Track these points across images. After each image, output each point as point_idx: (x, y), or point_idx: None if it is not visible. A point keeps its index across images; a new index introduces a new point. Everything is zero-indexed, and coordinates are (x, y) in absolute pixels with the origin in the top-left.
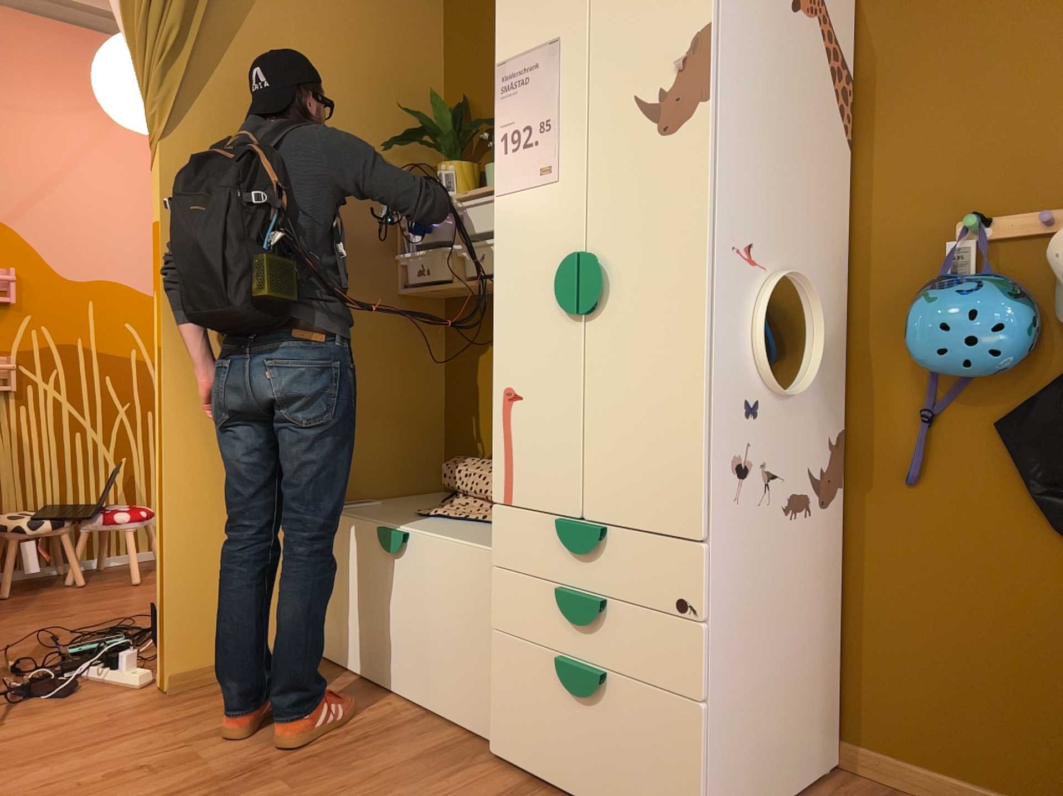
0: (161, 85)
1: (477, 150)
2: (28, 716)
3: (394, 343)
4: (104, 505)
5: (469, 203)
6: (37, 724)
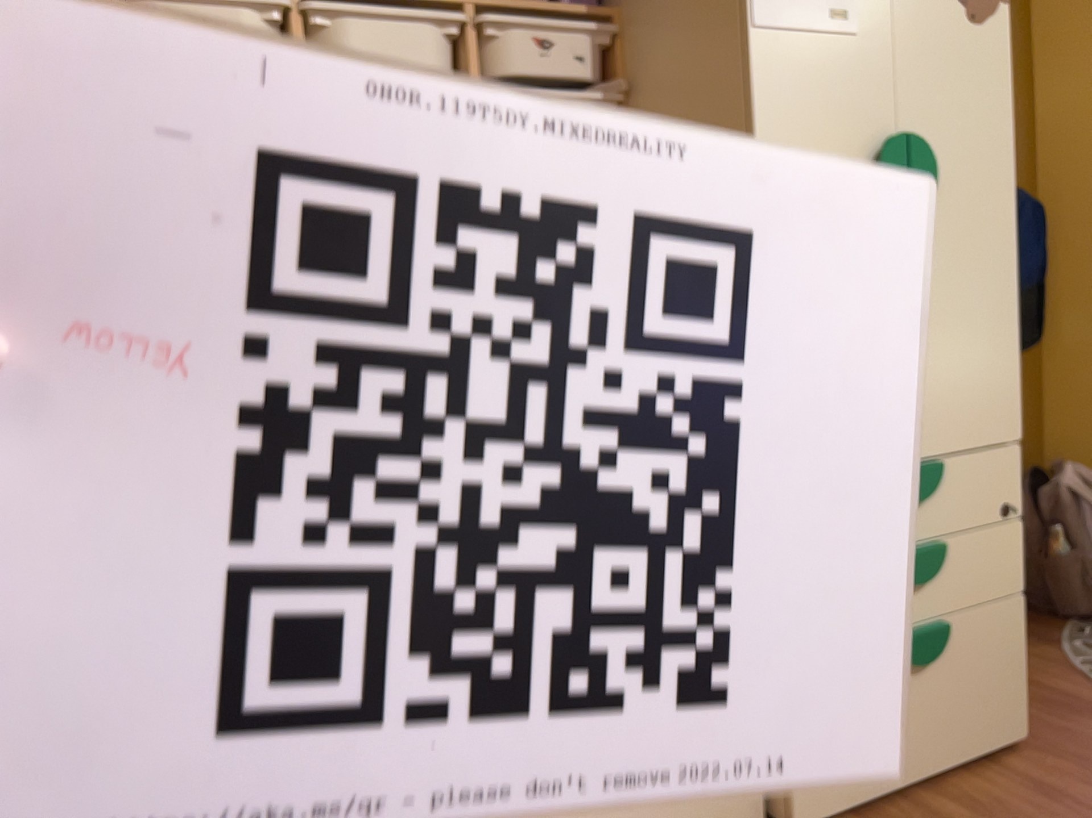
0: None
1: None
2: None
3: None
4: None
5: (359, 8)
6: None
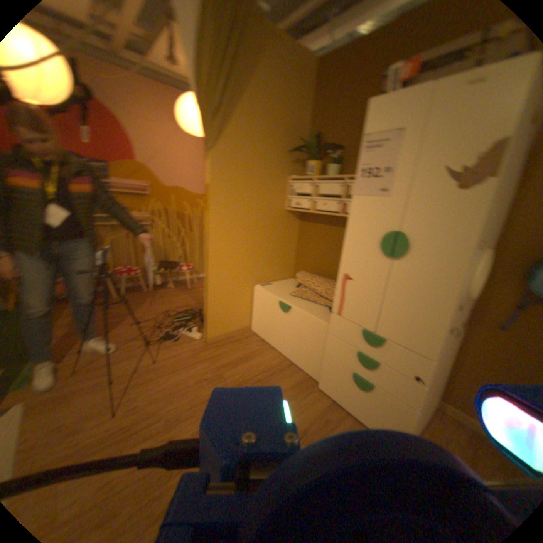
0: (208, 126)
1: (321, 154)
2: (166, 350)
3: (282, 228)
4: (176, 262)
5: (321, 181)
6: (169, 354)
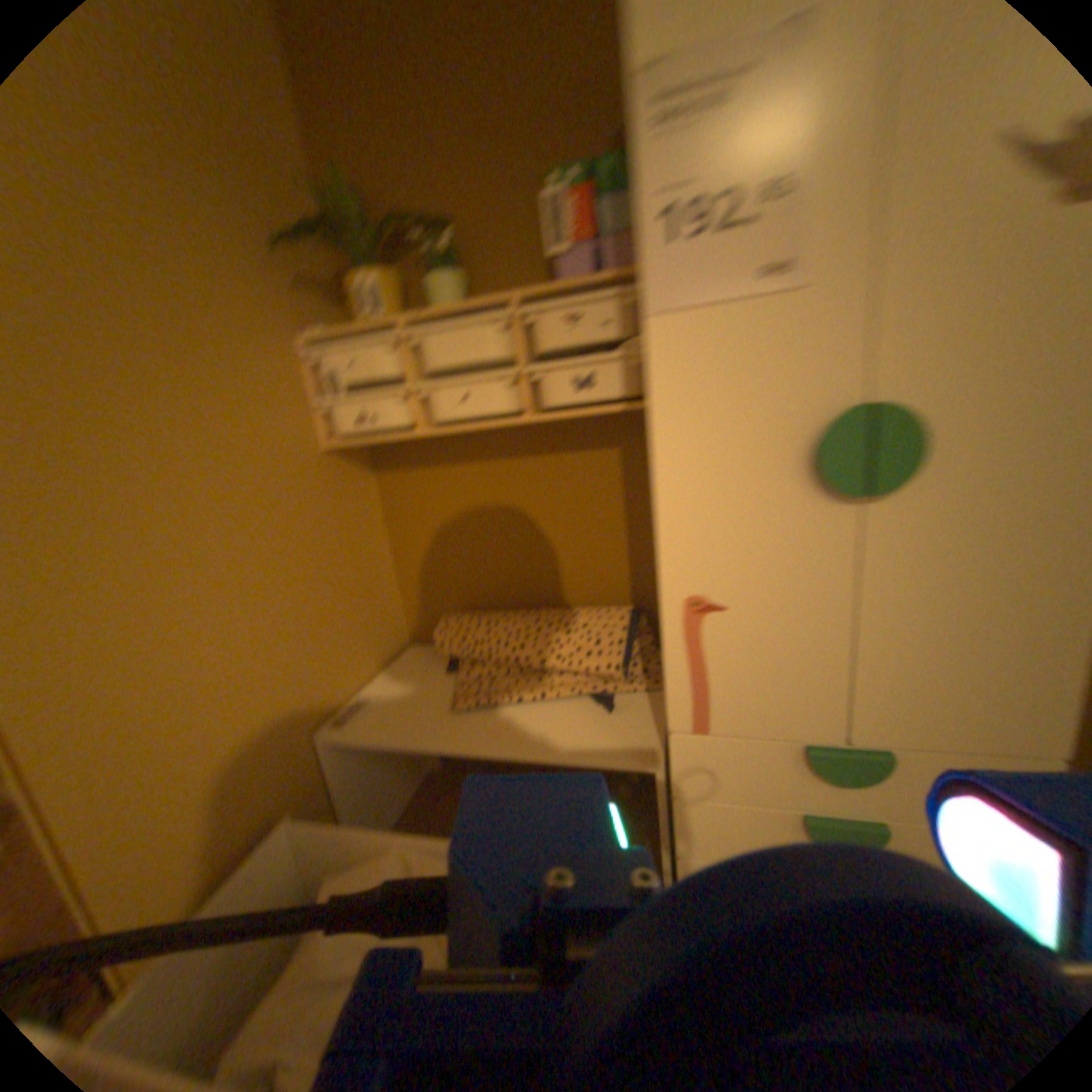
0: None
1: (388, 253)
2: None
3: (337, 506)
4: None
5: (437, 324)
6: None
